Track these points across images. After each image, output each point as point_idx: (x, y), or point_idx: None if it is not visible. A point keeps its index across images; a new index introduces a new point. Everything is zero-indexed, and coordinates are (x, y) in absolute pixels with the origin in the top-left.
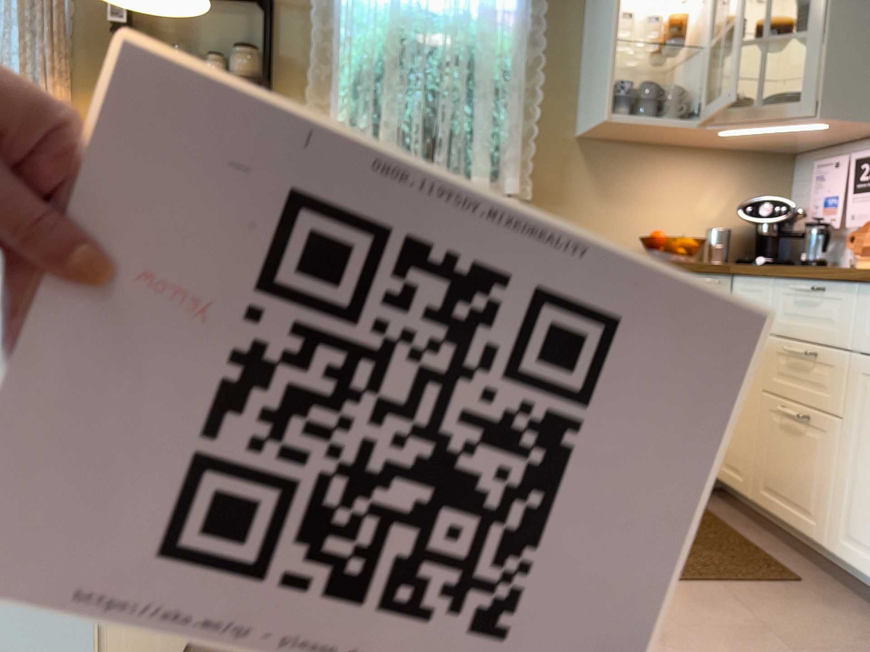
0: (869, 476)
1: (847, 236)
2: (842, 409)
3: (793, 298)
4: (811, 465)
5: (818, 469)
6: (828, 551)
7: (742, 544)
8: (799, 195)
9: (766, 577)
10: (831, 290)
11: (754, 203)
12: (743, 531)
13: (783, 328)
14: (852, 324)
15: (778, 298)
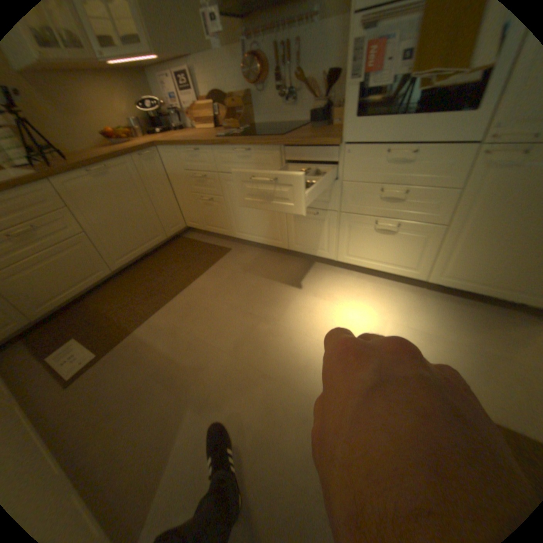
0: (236, 211)
1: (182, 111)
2: (220, 192)
3: (185, 153)
4: (217, 212)
5: (220, 213)
6: (232, 236)
7: (208, 245)
8: (153, 90)
9: (221, 252)
10: (199, 148)
11: (137, 99)
12: (205, 240)
13: (187, 166)
14: (212, 161)
15: (179, 153)
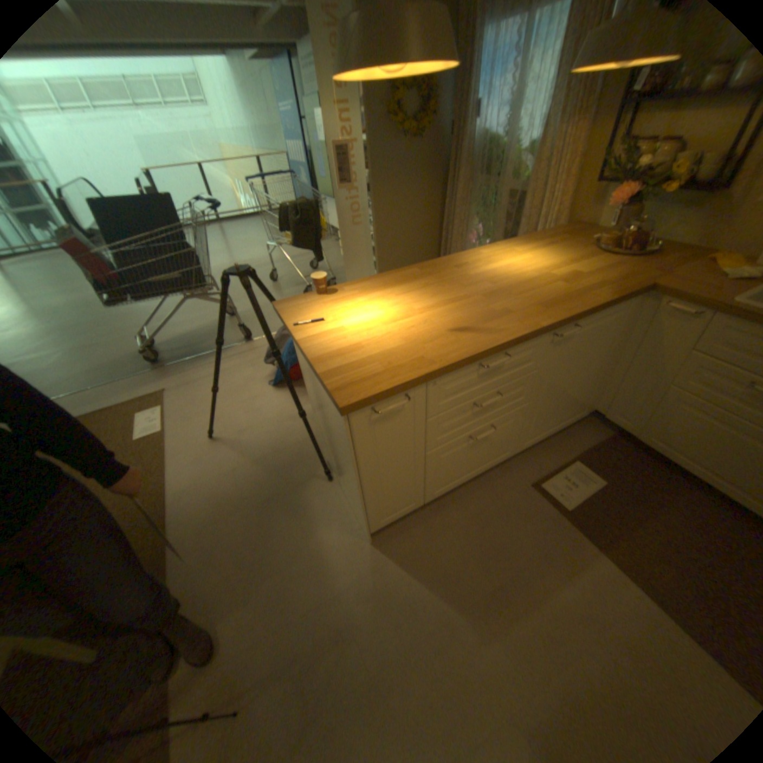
0: None
1: None
2: None
3: None
4: None
5: None
6: None
7: None
8: None
9: None
10: None
11: None
12: None
13: None
14: None
15: None
